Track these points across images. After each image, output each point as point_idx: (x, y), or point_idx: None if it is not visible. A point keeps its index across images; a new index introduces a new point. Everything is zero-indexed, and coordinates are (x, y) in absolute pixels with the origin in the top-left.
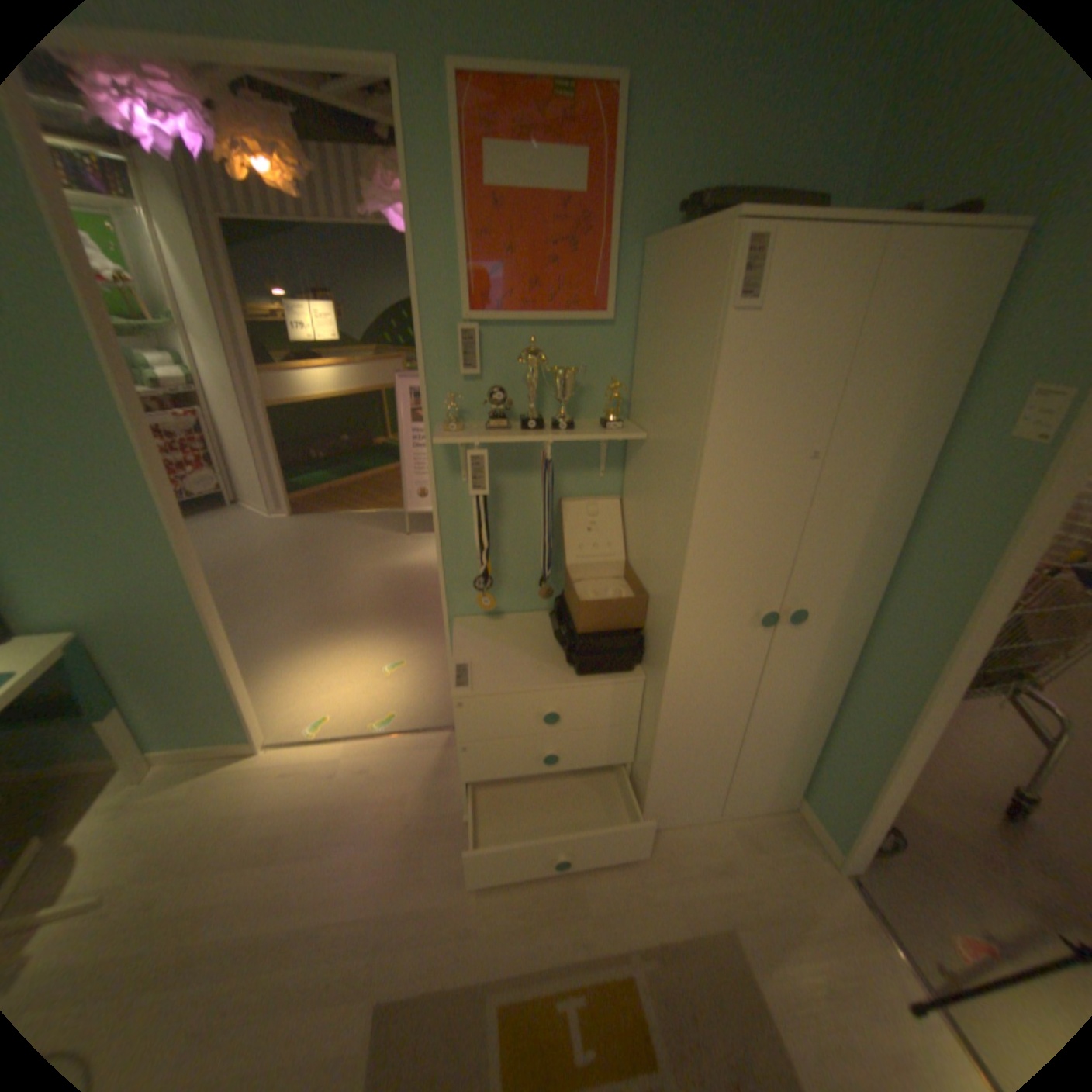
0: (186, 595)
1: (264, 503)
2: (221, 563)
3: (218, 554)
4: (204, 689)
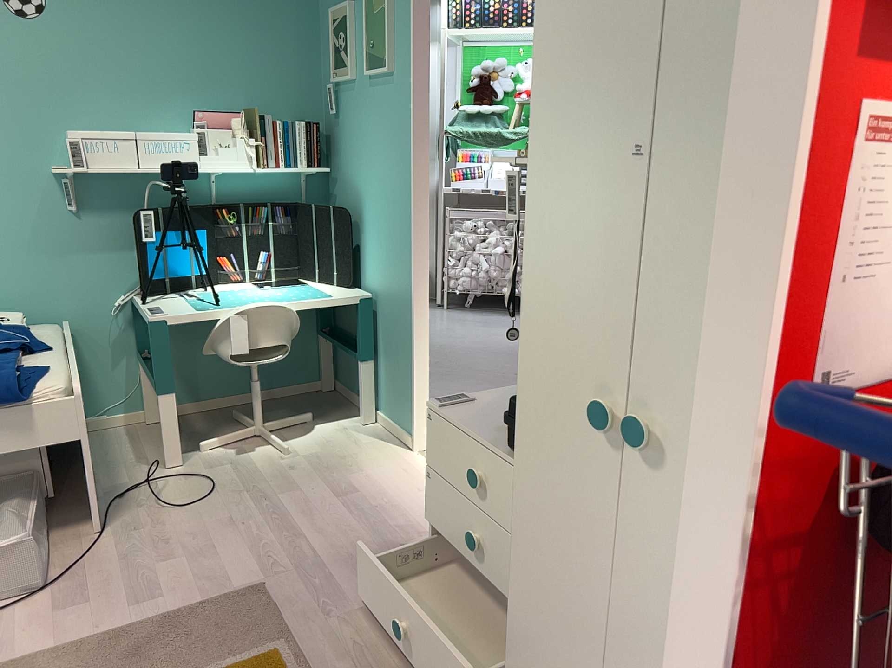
0: (411, 285)
1: None
2: None
3: None
4: (405, 370)
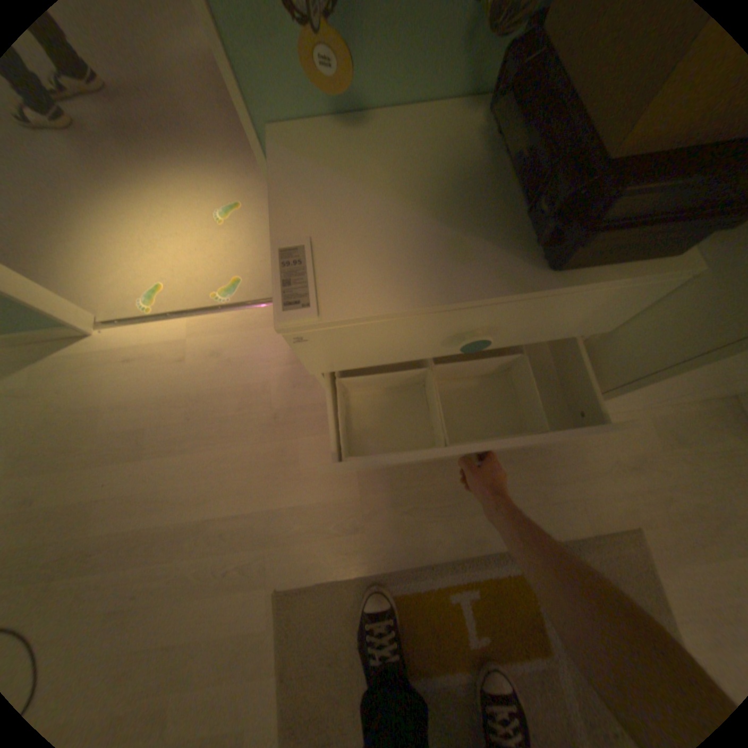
0: None
1: None
2: None
3: None
4: None
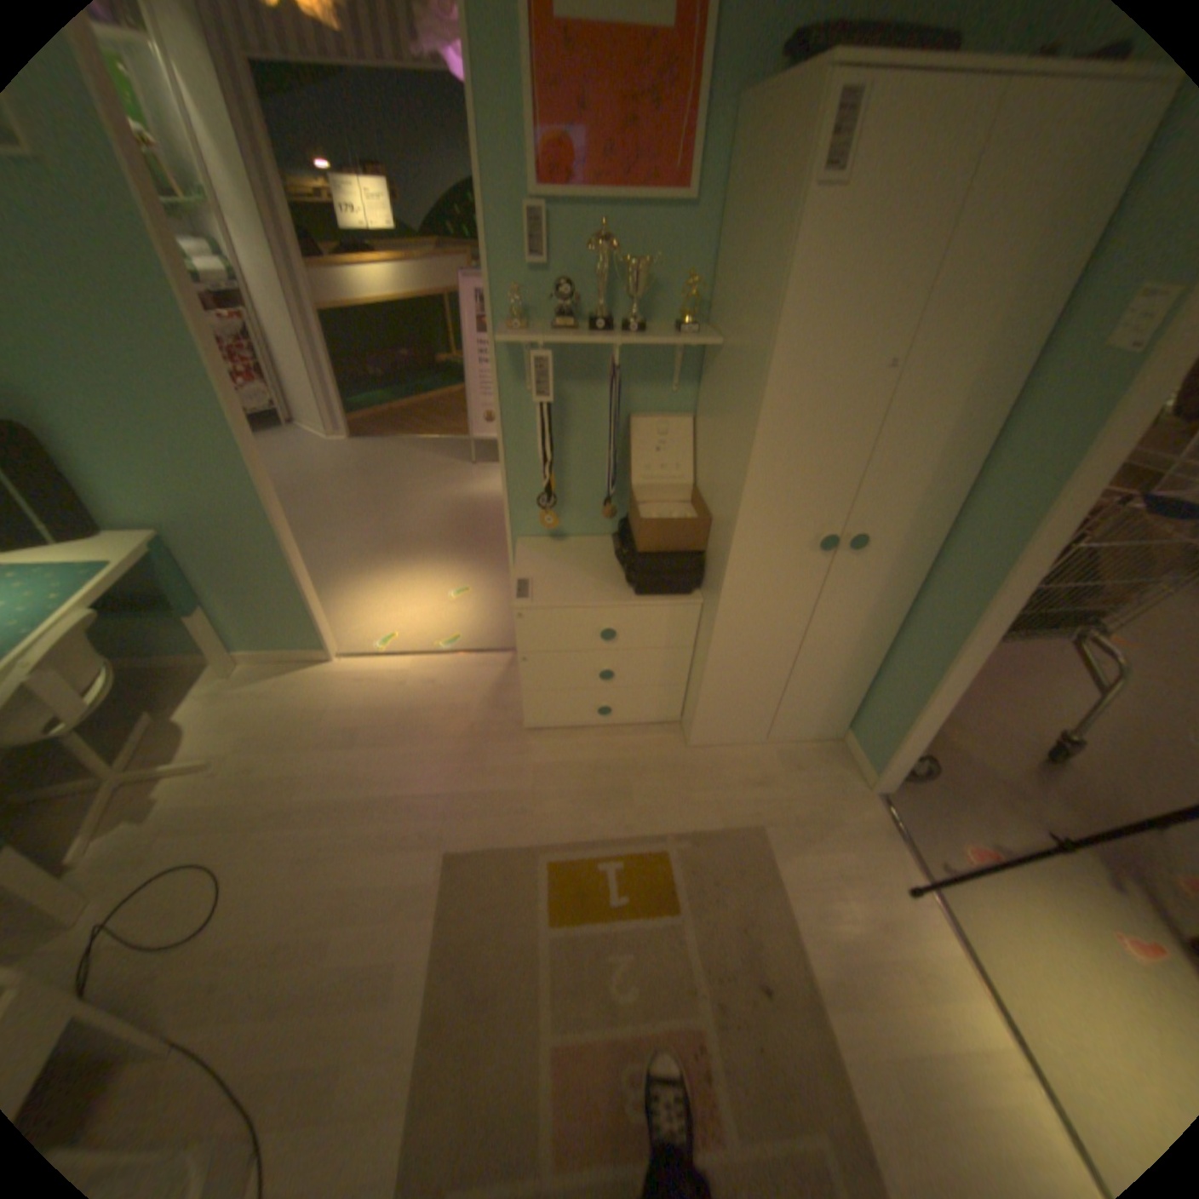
0: (256, 499)
1: (321, 423)
2: (282, 484)
3: (278, 476)
4: (279, 594)
